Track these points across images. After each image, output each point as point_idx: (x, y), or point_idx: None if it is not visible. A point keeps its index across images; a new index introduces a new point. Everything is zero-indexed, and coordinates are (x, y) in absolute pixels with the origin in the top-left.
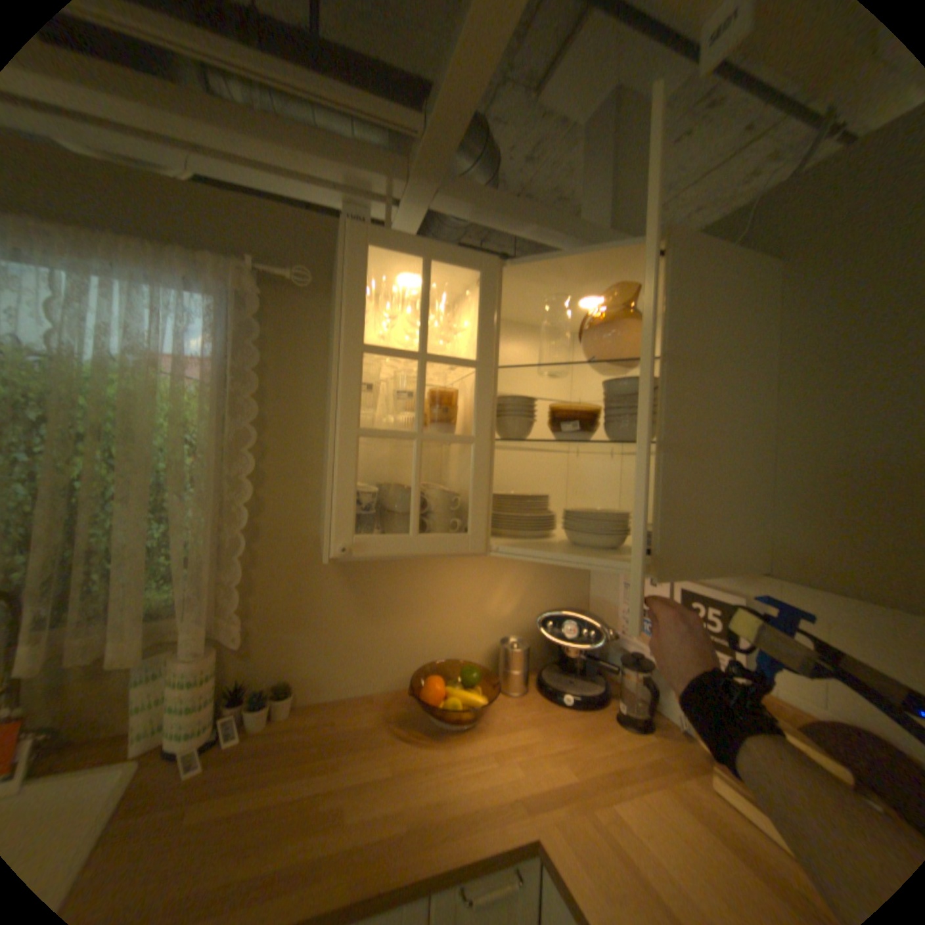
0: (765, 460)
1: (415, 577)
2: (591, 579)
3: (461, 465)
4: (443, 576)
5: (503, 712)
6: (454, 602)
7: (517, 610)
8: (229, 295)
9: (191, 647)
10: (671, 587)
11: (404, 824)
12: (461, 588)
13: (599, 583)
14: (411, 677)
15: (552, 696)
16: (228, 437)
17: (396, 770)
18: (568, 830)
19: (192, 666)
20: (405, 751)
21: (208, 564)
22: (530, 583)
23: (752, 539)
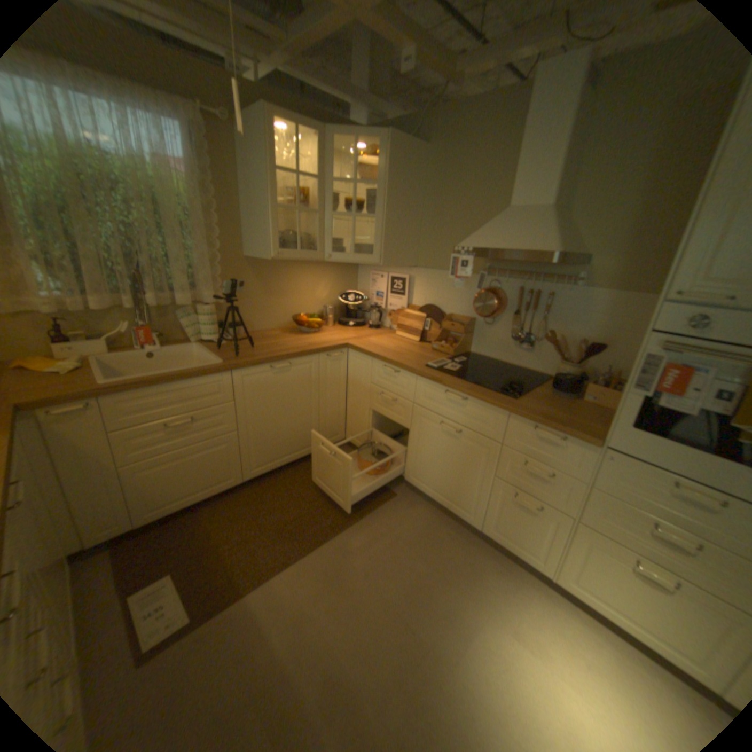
0: (415, 225)
1: (284, 279)
2: (357, 283)
3: (306, 224)
4: (296, 279)
5: (326, 329)
6: (301, 291)
7: (327, 296)
8: (186, 124)
9: (209, 299)
10: (386, 277)
11: (306, 344)
12: (304, 285)
13: (360, 284)
14: (286, 323)
15: (344, 324)
16: (196, 205)
17: (296, 339)
18: (354, 342)
19: (210, 307)
20: (296, 337)
21: (206, 266)
22: (332, 284)
23: (409, 253)
